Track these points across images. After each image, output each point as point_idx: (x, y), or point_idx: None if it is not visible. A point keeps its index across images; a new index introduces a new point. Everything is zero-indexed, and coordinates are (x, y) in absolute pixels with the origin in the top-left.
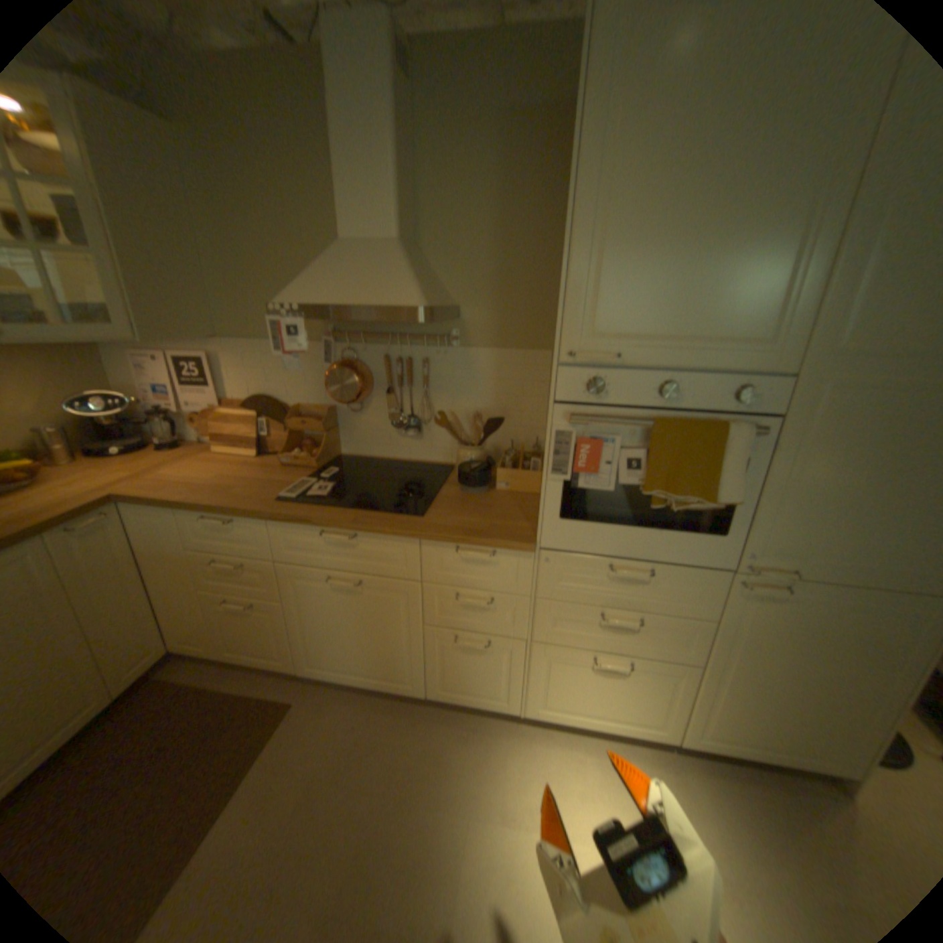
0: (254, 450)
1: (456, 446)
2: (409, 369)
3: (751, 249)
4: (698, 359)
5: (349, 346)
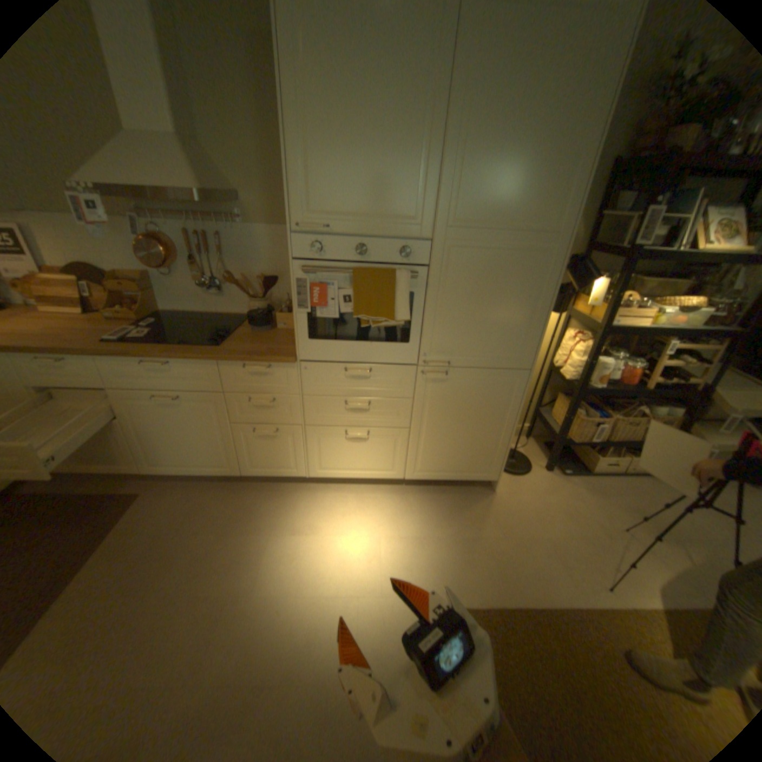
0: (78, 308)
1: (250, 300)
2: (203, 239)
3: (394, 158)
4: (375, 229)
5: (151, 220)
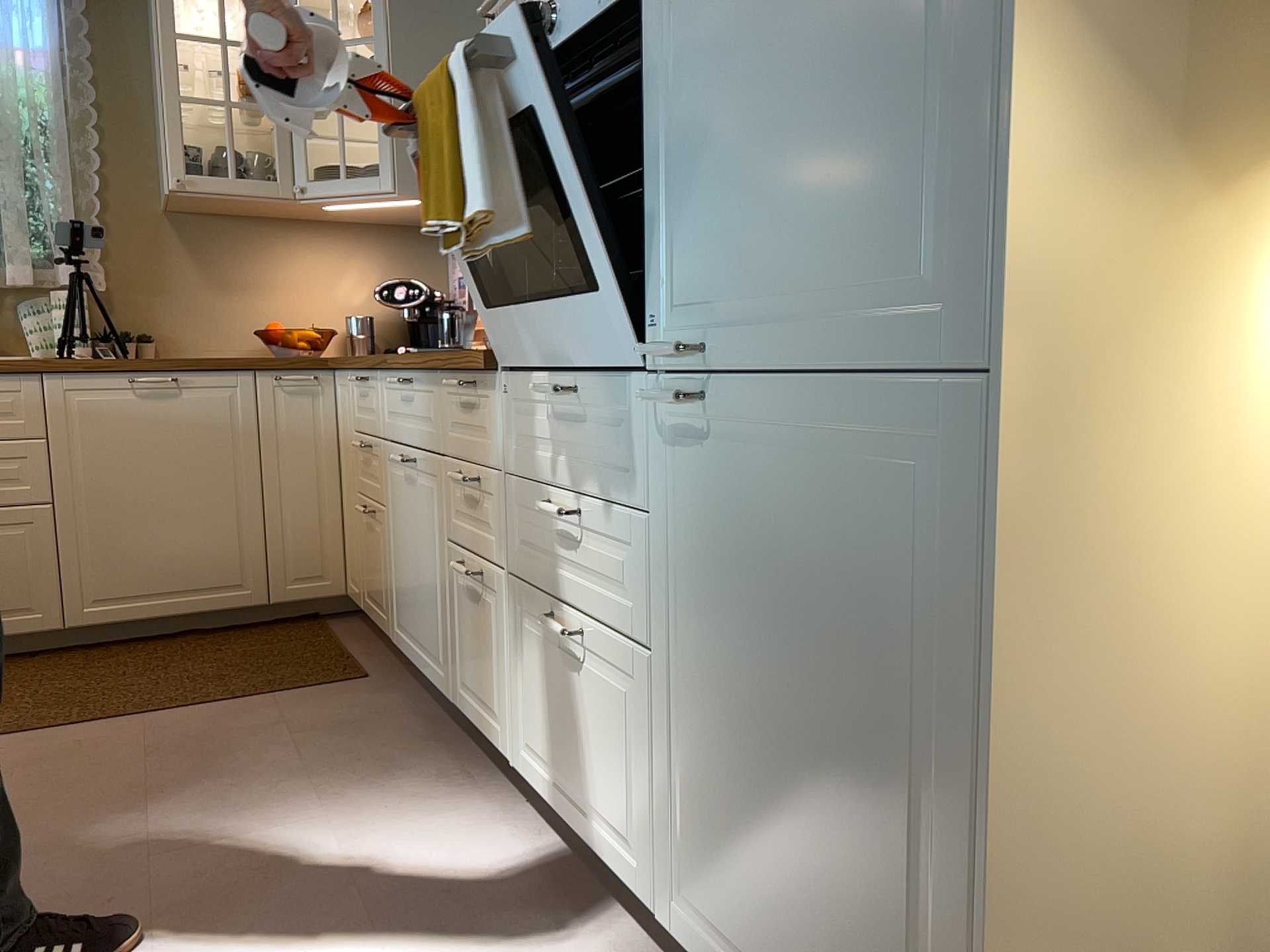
0: None
1: None
2: None
3: None
4: None
5: None
